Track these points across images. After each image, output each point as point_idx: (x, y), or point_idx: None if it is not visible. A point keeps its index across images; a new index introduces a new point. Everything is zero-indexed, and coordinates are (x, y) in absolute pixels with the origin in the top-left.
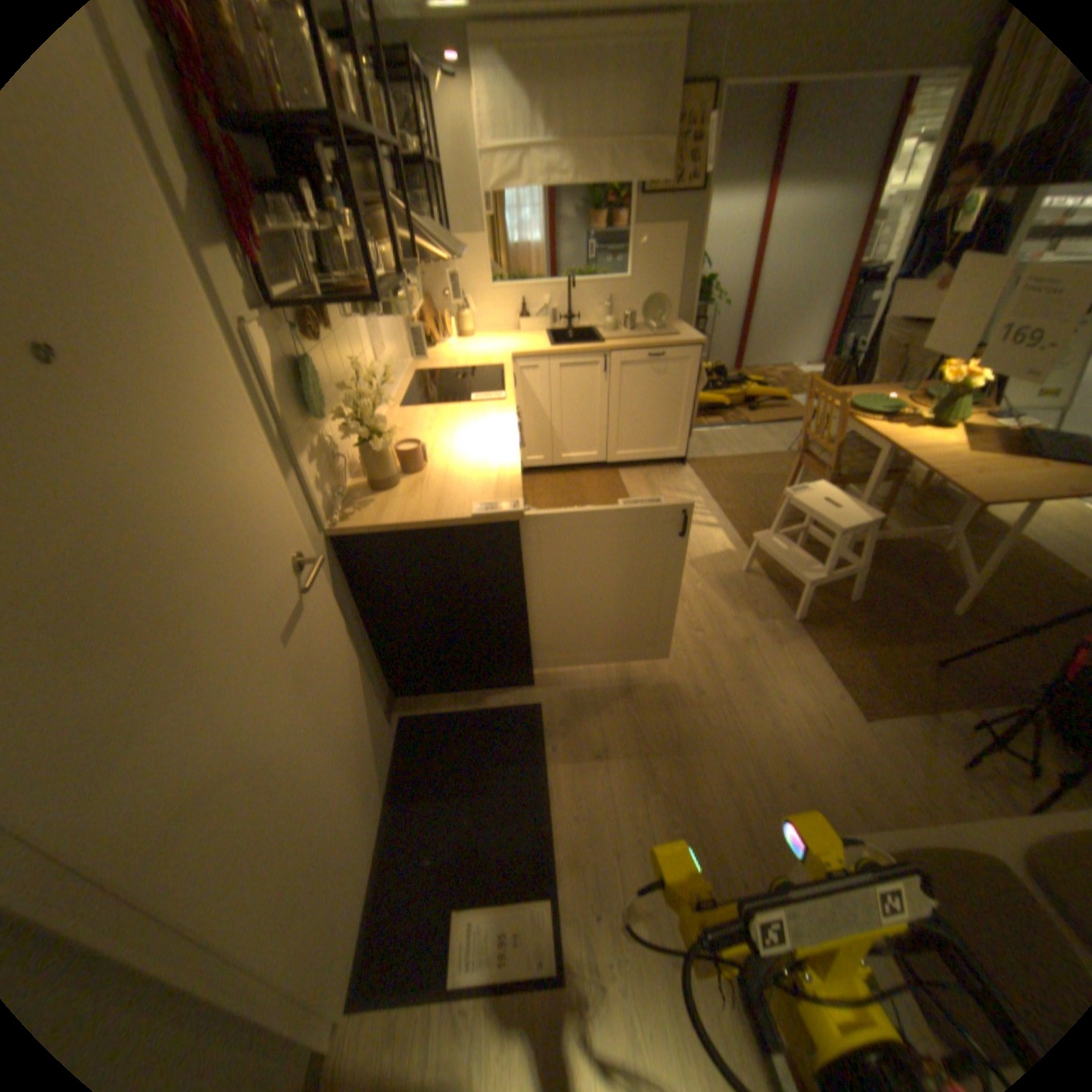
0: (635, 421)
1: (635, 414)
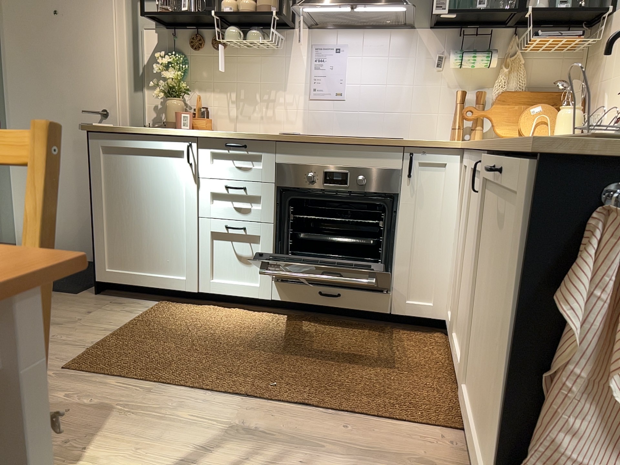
0: (484, 336)
1: (486, 320)
